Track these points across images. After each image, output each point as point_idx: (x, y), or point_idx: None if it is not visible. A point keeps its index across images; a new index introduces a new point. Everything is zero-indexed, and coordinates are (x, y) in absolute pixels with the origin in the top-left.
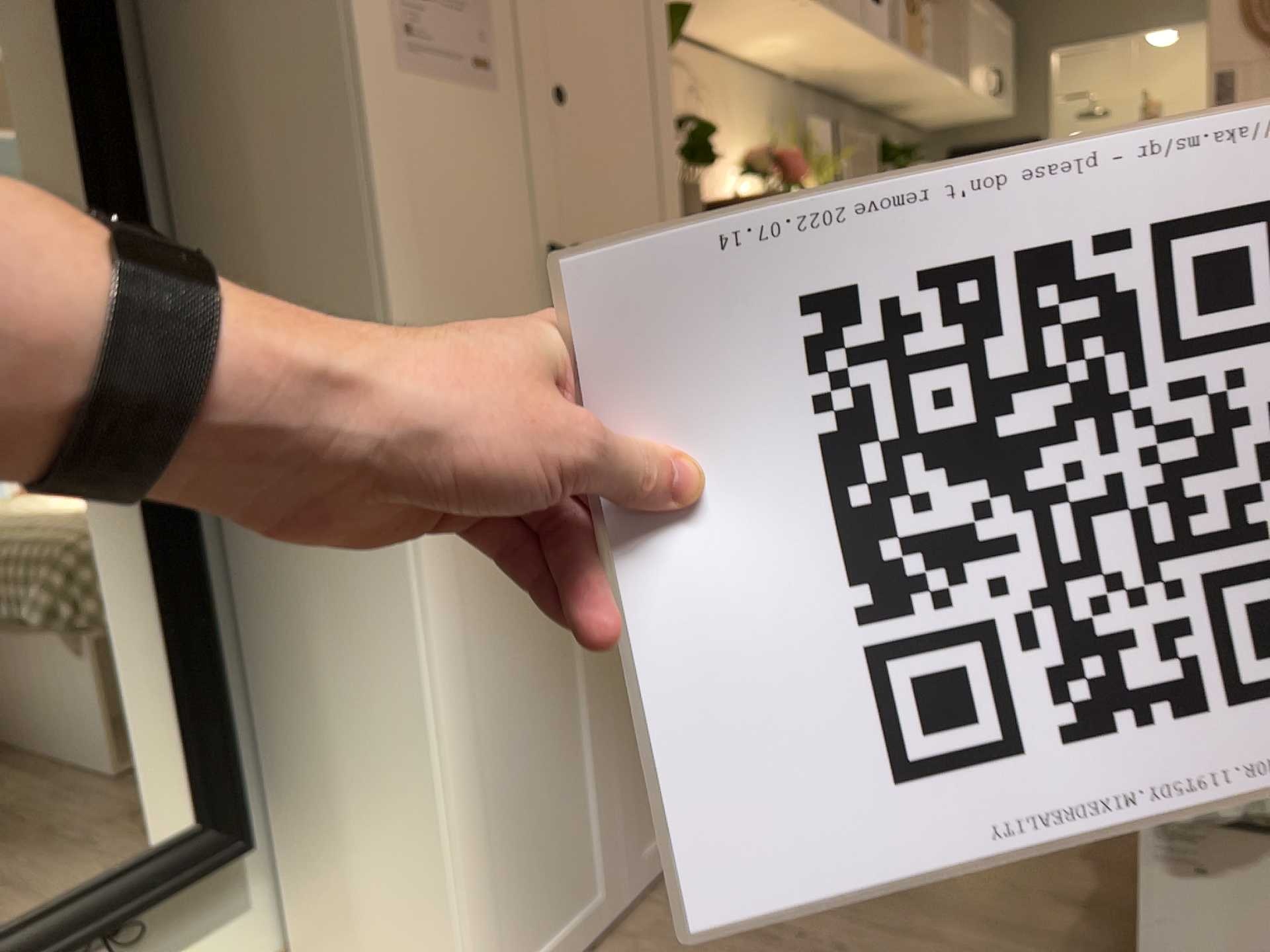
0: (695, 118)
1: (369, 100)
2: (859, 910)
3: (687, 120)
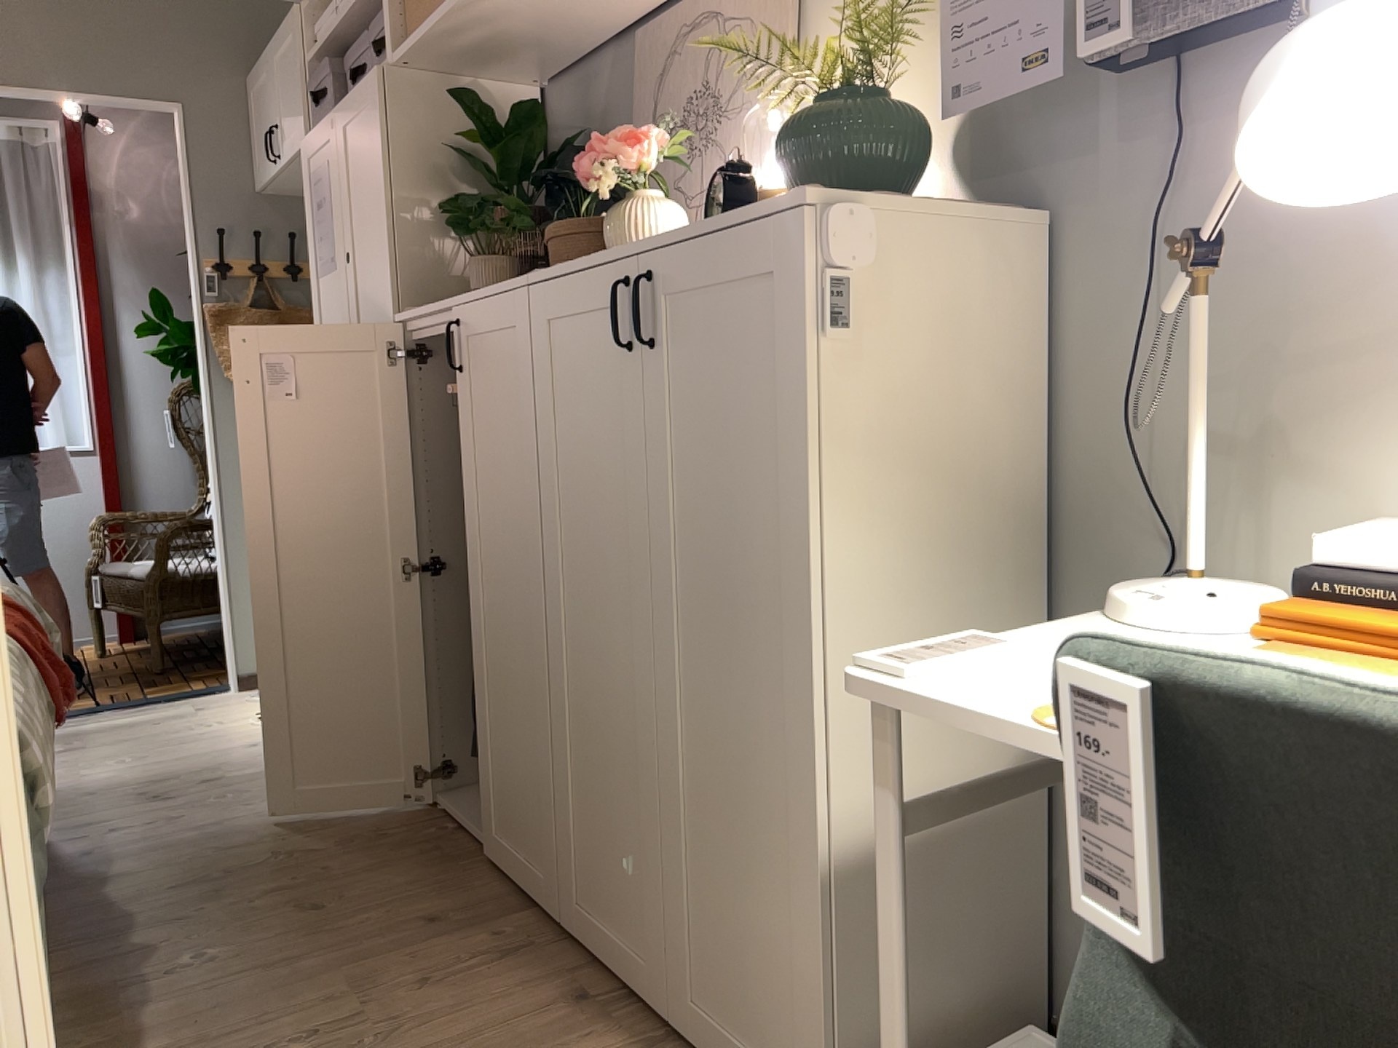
0: (445, 203)
1: (312, 298)
2: (264, 821)
3: (448, 206)
